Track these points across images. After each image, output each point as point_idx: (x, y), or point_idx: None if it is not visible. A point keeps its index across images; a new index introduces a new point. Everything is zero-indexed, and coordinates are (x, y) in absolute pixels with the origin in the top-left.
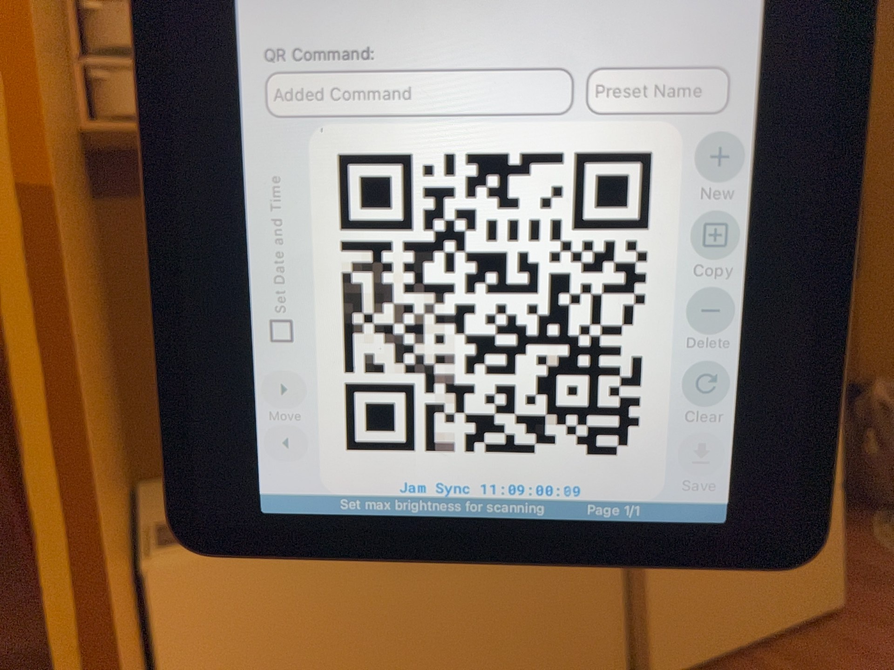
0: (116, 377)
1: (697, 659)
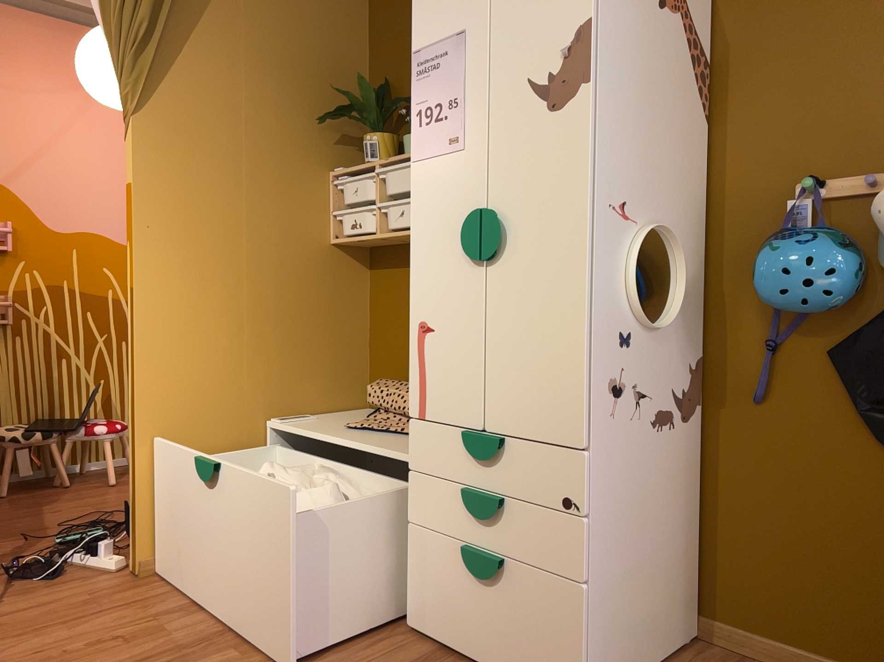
0: (368, 354)
1: (434, 633)
